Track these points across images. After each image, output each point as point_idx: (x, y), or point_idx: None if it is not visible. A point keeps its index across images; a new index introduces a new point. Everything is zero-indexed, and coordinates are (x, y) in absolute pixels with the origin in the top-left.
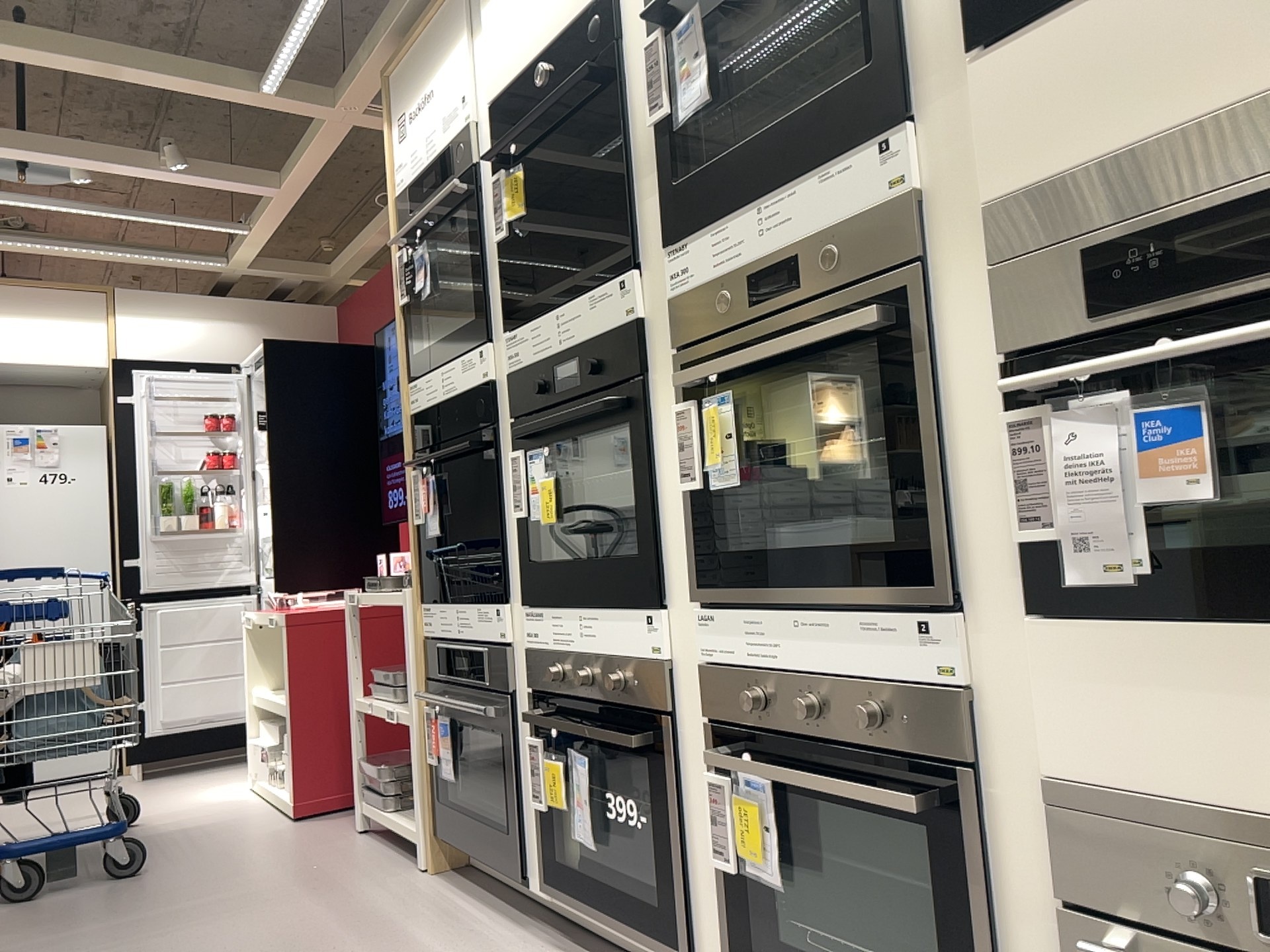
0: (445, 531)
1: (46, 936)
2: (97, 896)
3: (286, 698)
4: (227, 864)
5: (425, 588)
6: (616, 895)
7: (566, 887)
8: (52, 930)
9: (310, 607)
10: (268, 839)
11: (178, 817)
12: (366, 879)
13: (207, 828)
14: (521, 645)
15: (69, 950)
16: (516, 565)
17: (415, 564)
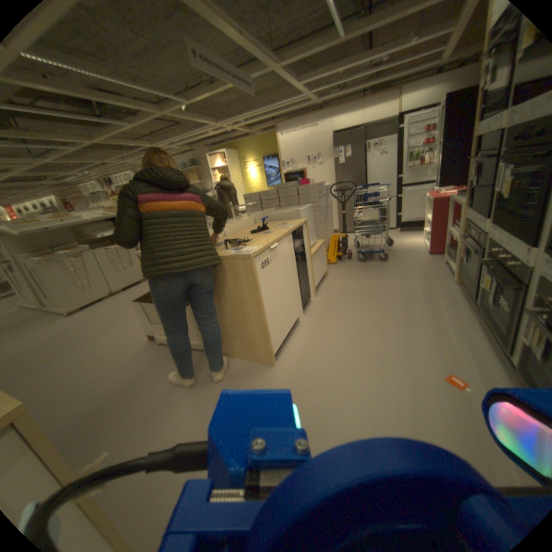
0: (479, 183)
1: (363, 271)
2: (376, 264)
3: (433, 220)
4: (406, 263)
5: (475, 198)
6: (496, 323)
7: (485, 310)
8: (365, 270)
9: (445, 193)
10: (419, 258)
11: (402, 246)
12: (437, 279)
13: (407, 251)
14: (491, 233)
15: (366, 276)
16: (495, 206)
17: (473, 189)
